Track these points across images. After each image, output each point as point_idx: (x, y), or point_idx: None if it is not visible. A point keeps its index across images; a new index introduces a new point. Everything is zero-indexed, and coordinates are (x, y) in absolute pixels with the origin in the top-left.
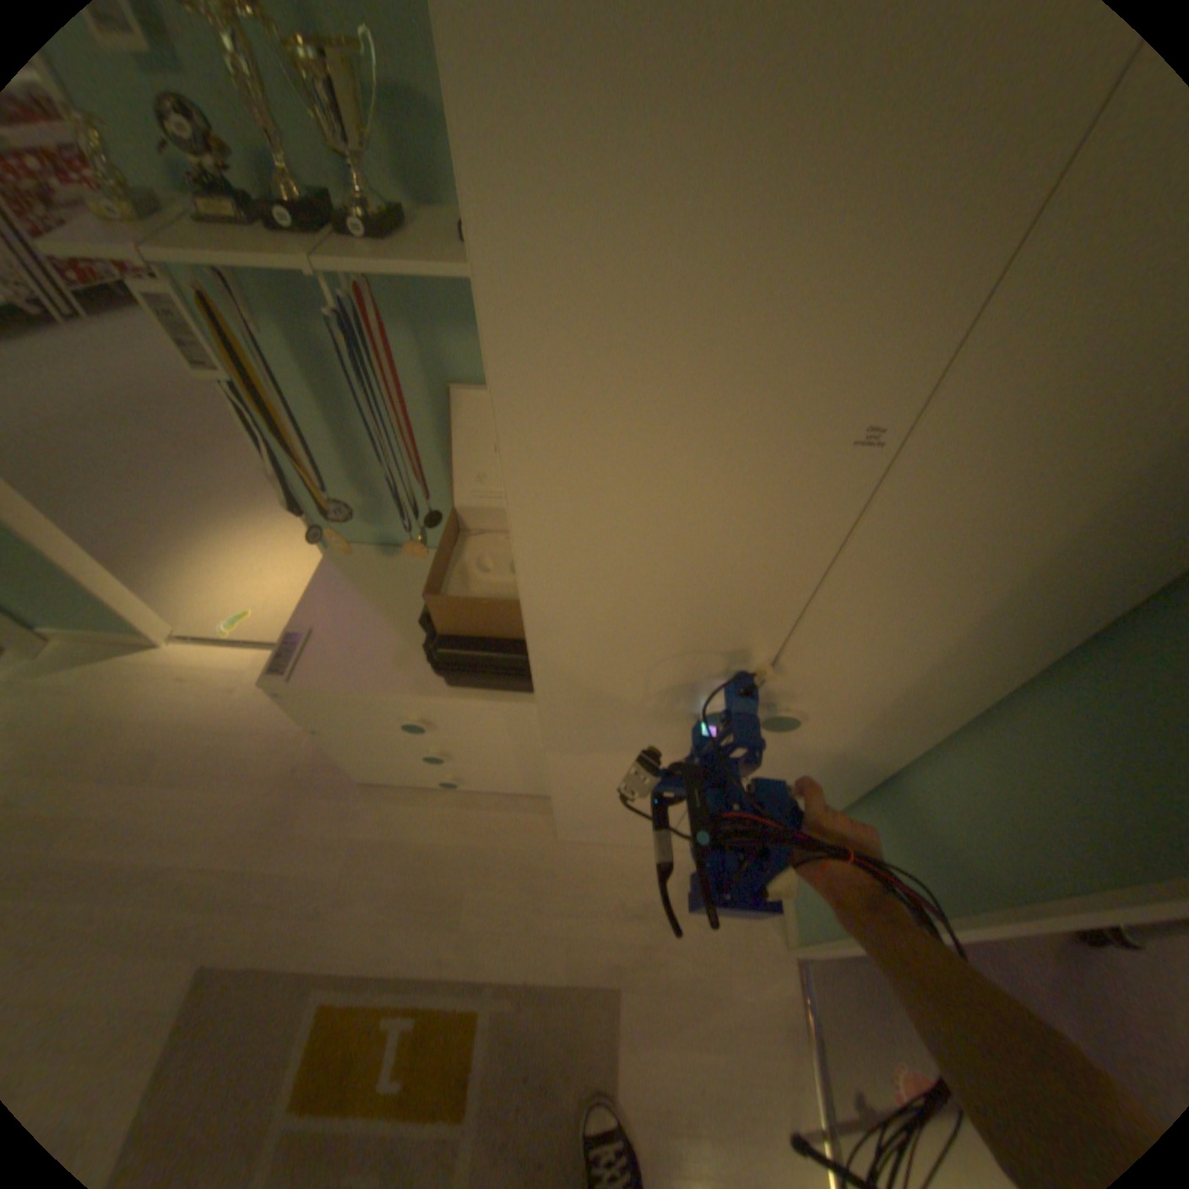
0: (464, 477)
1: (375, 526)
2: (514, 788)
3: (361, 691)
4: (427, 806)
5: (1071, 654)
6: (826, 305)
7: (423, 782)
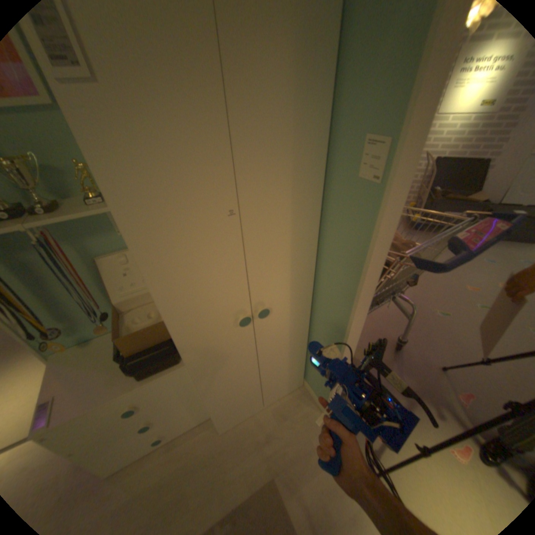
0: (113, 292)
1: (72, 336)
2: (189, 425)
3: (93, 408)
4: (148, 463)
5: (318, 255)
6: (201, 188)
7: (142, 452)
